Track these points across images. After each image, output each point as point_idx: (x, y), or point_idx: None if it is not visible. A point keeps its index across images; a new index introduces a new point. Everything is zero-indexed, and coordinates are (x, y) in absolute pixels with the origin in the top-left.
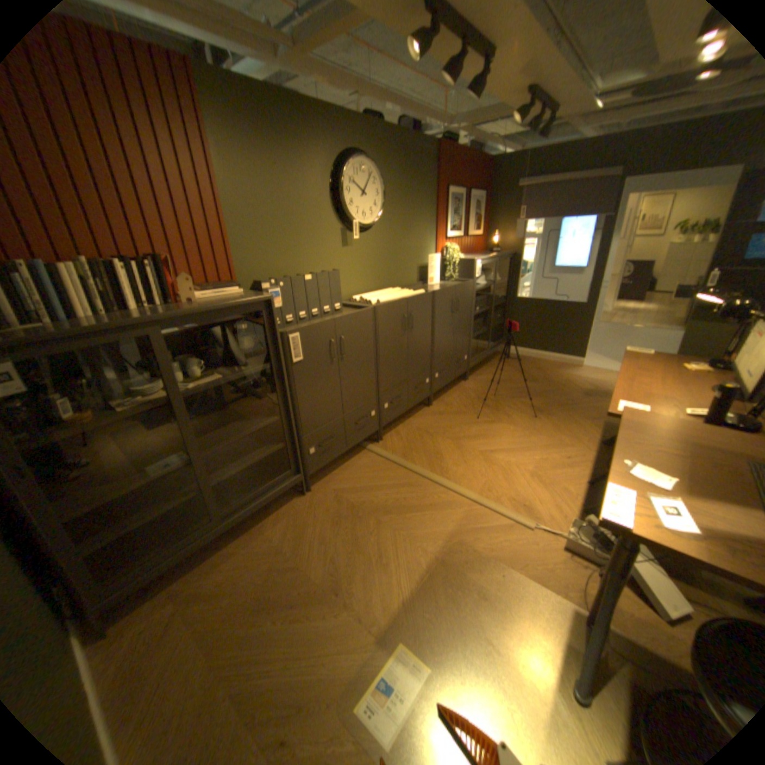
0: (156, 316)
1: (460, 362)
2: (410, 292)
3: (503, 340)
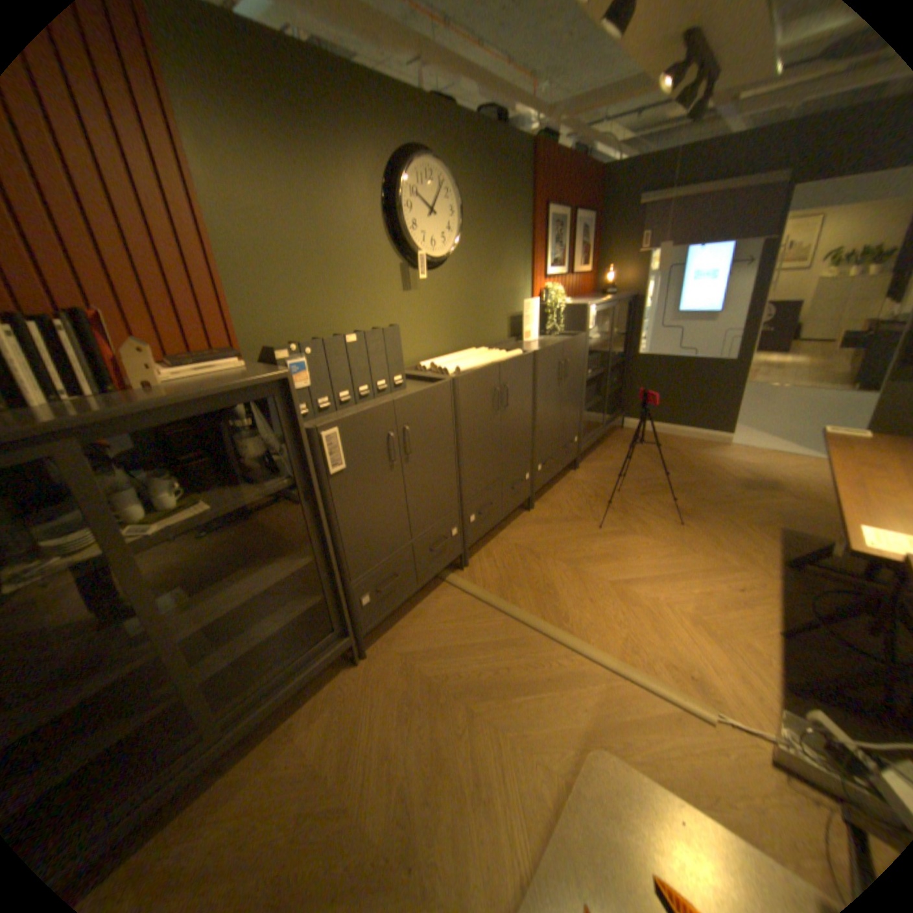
0: (65, 421)
1: (569, 446)
2: (502, 353)
3: (620, 411)
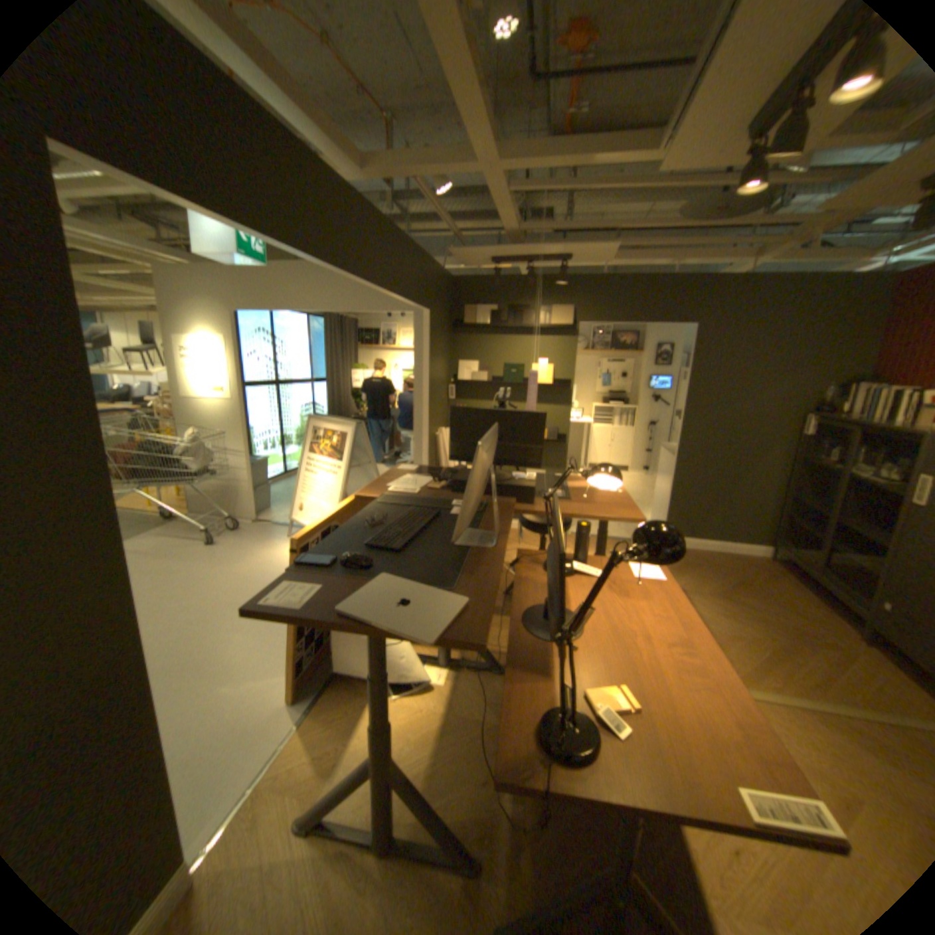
0: (859, 420)
1: None
2: None
3: None
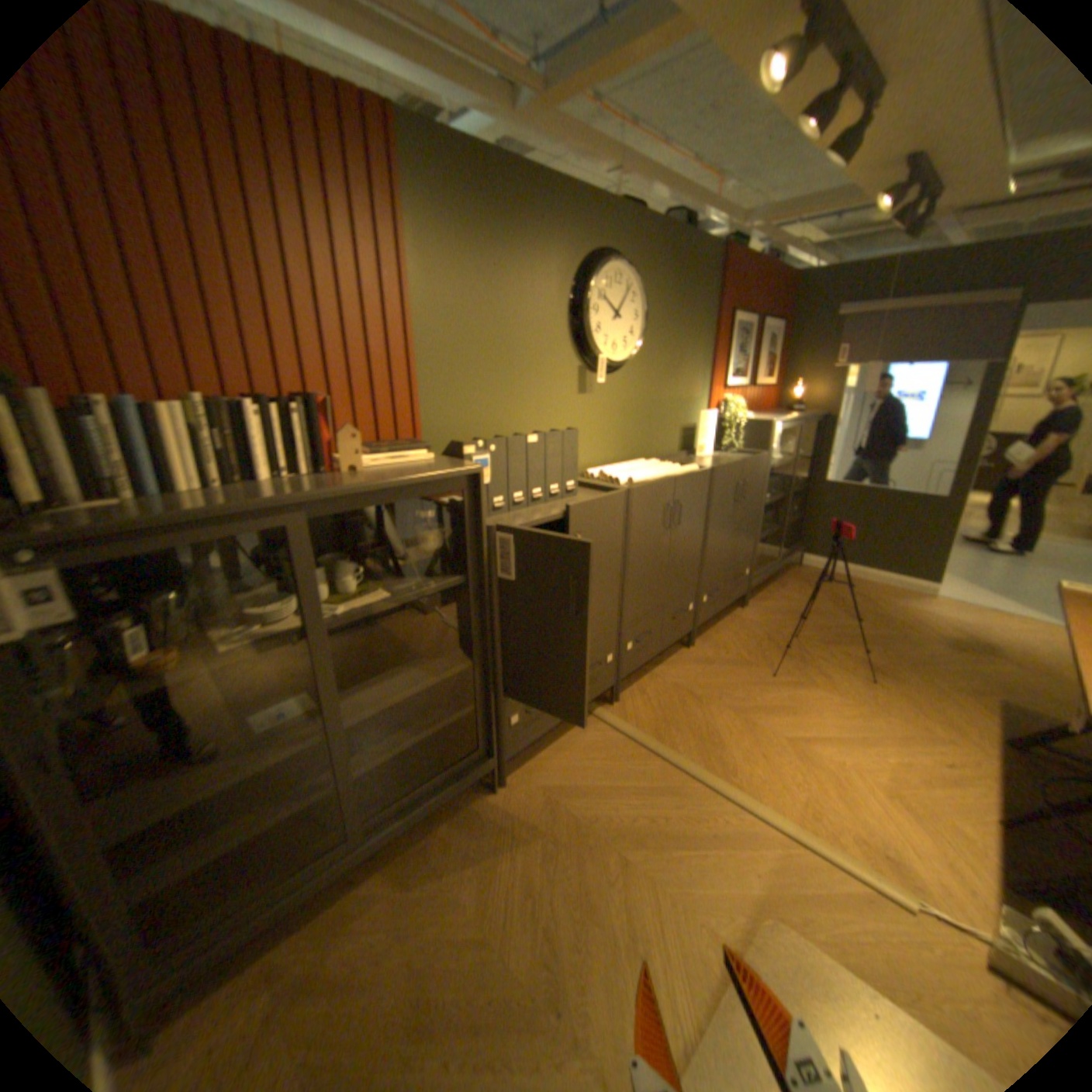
0: (302, 494)
1: (740, 579)
2: (676, 467)
3: (800, 545)
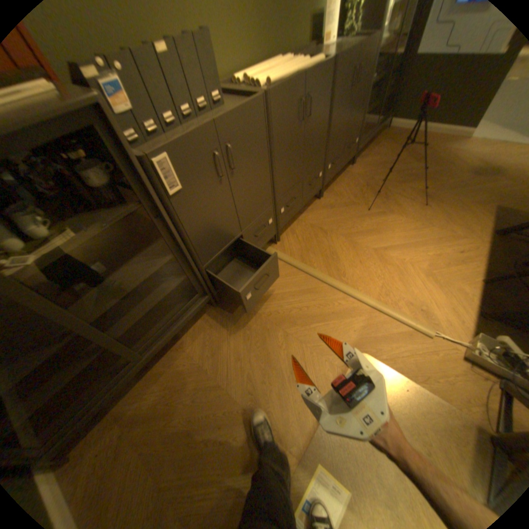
0: None
1: (351, 147)
2: (306, 60)
3: (390, 112)
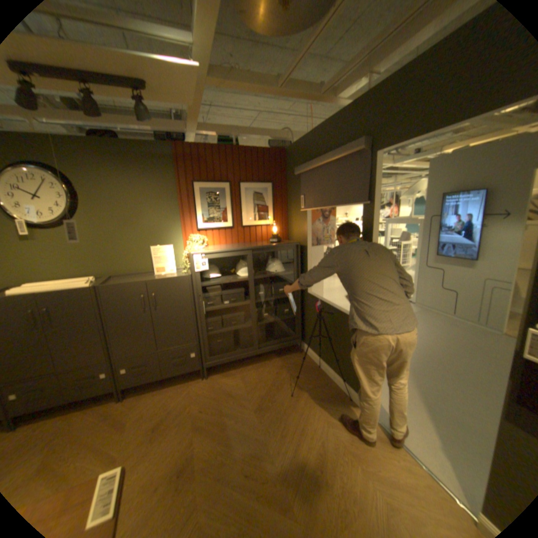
0: None
1: (178, 360)
2: (79, 284)
3: (298, 338)
